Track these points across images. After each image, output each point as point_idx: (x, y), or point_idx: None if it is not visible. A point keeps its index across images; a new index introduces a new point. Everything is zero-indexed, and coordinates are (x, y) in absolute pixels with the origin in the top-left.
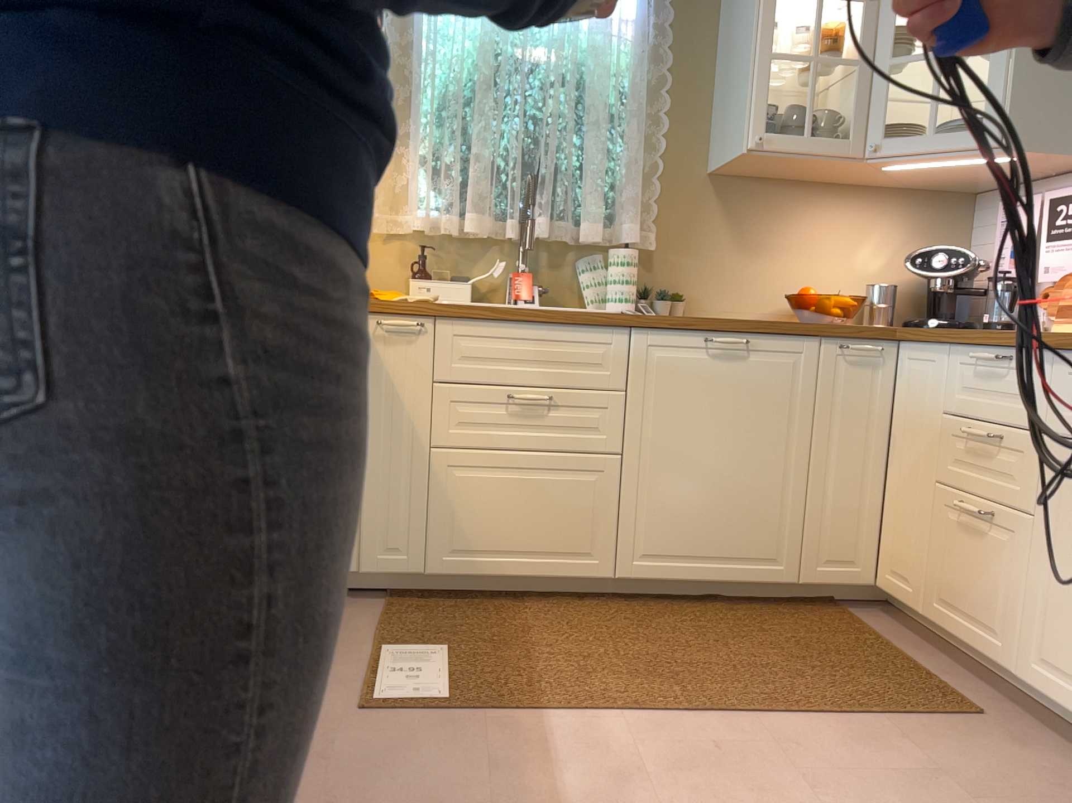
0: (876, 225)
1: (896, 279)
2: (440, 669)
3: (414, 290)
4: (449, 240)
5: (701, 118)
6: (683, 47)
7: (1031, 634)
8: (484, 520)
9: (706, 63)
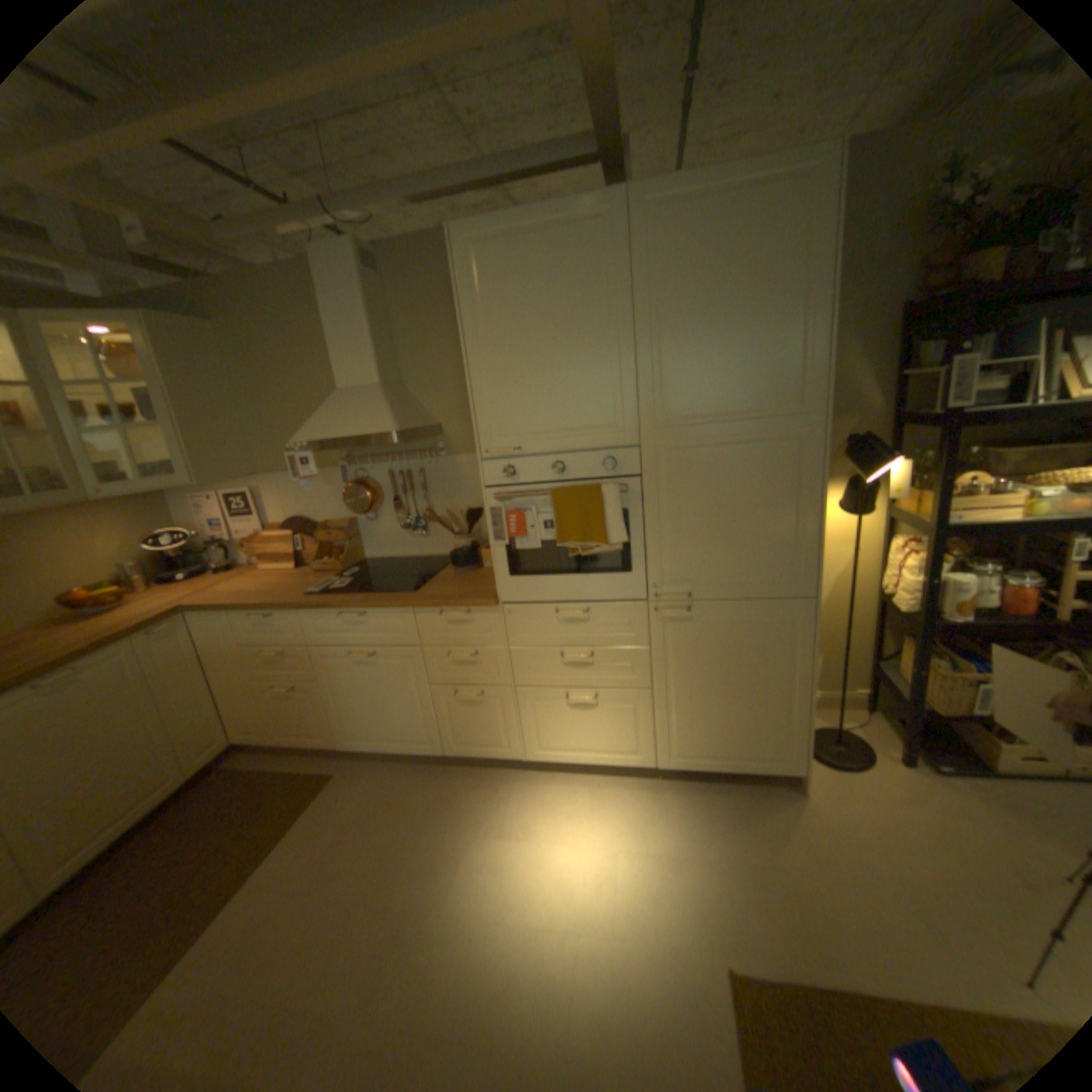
0: (97, 526)
1: (130, 555)
2: None
3: None
4: None
5: None
6: None
7: (334, 731)
8: None
9: None
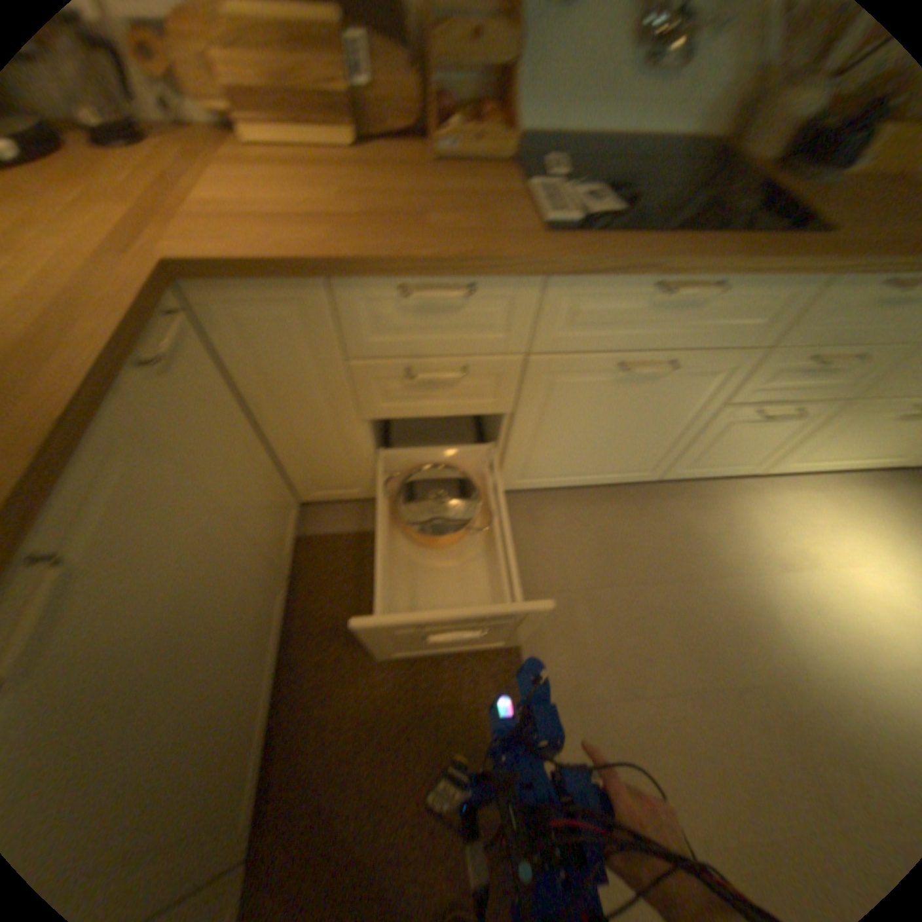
0: None
1: None
2: None
3: None
4: None
5: None
6: None
7: (512, 469)
8: None
9: None
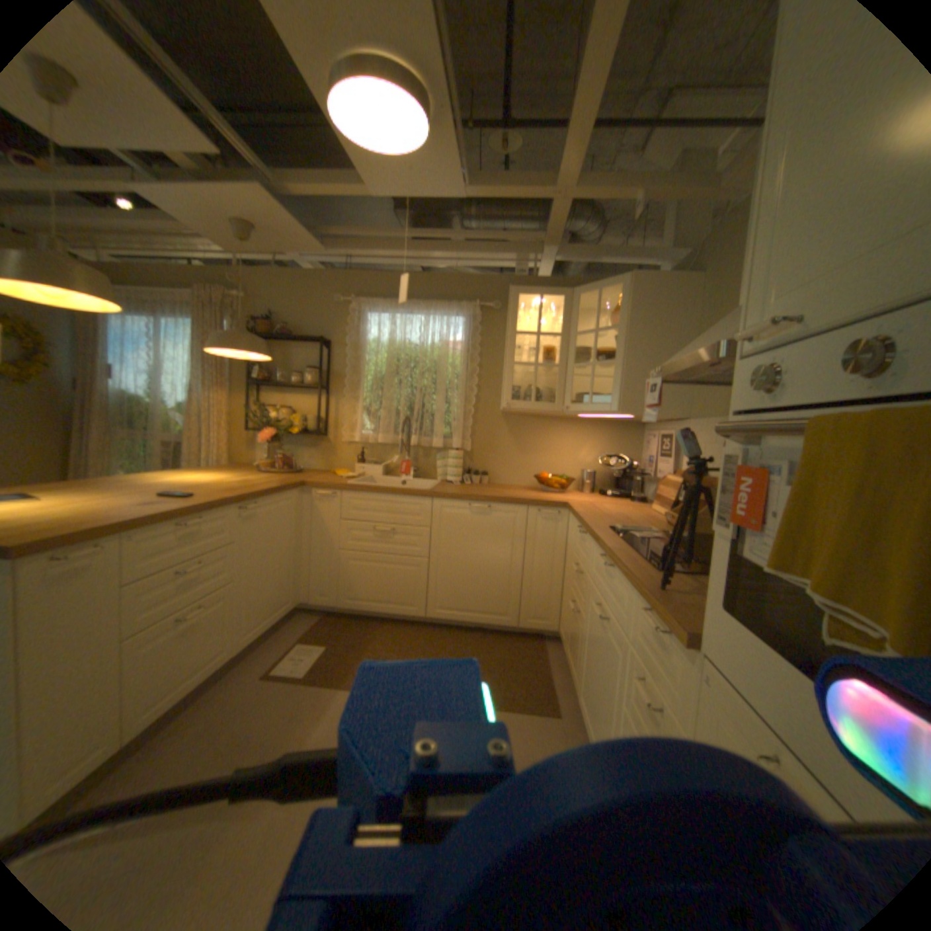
0: (589, 440)
1: (600, 467)
2: (313, 661)
3: (357, 470)
4: (376, 446)
5: (497, 388)
6: (488, 354)
7: (581, 680)
8: (363, 585)
9: (499, 361)
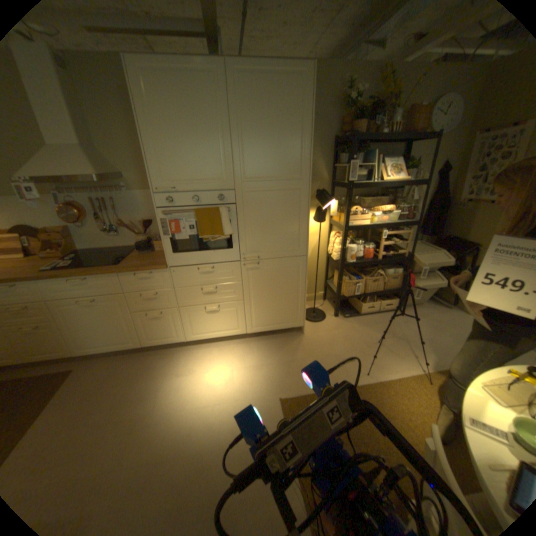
0: None
1: None
2: None
3: None
4: None
5: None
6: None
7: (70, 346)
8: None
9: None
